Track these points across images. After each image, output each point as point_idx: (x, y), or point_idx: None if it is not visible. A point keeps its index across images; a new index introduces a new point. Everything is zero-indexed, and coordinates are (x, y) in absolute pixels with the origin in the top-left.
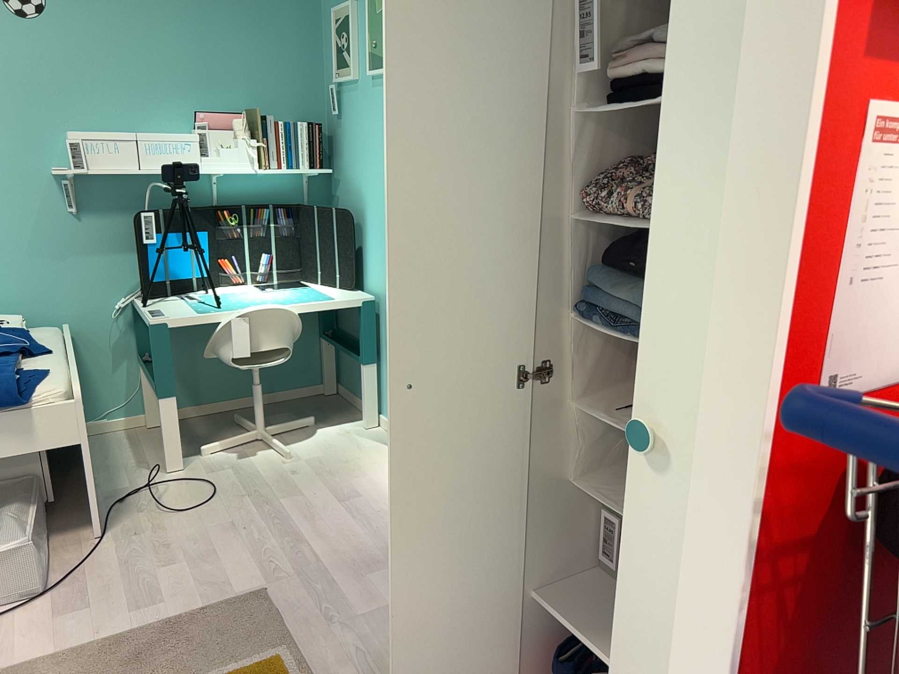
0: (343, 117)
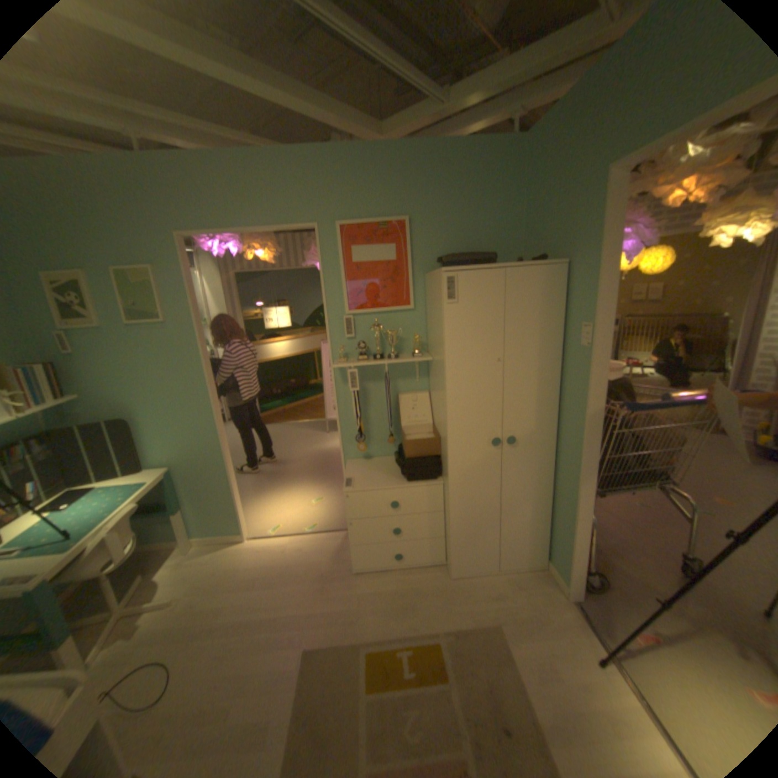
0: (76, 354)
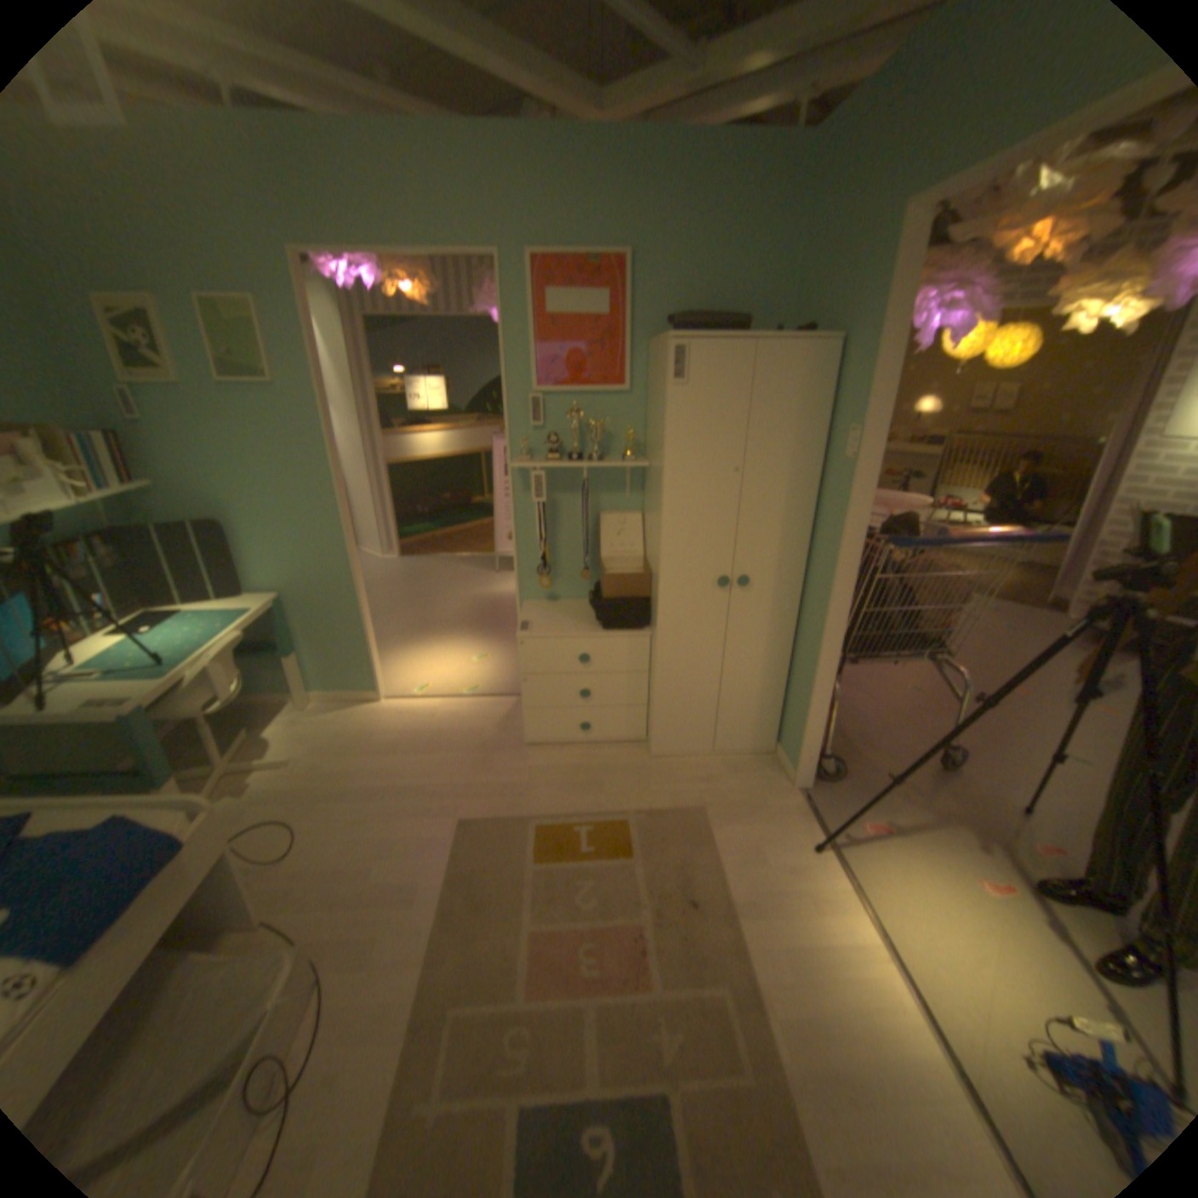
0: (146, 424)
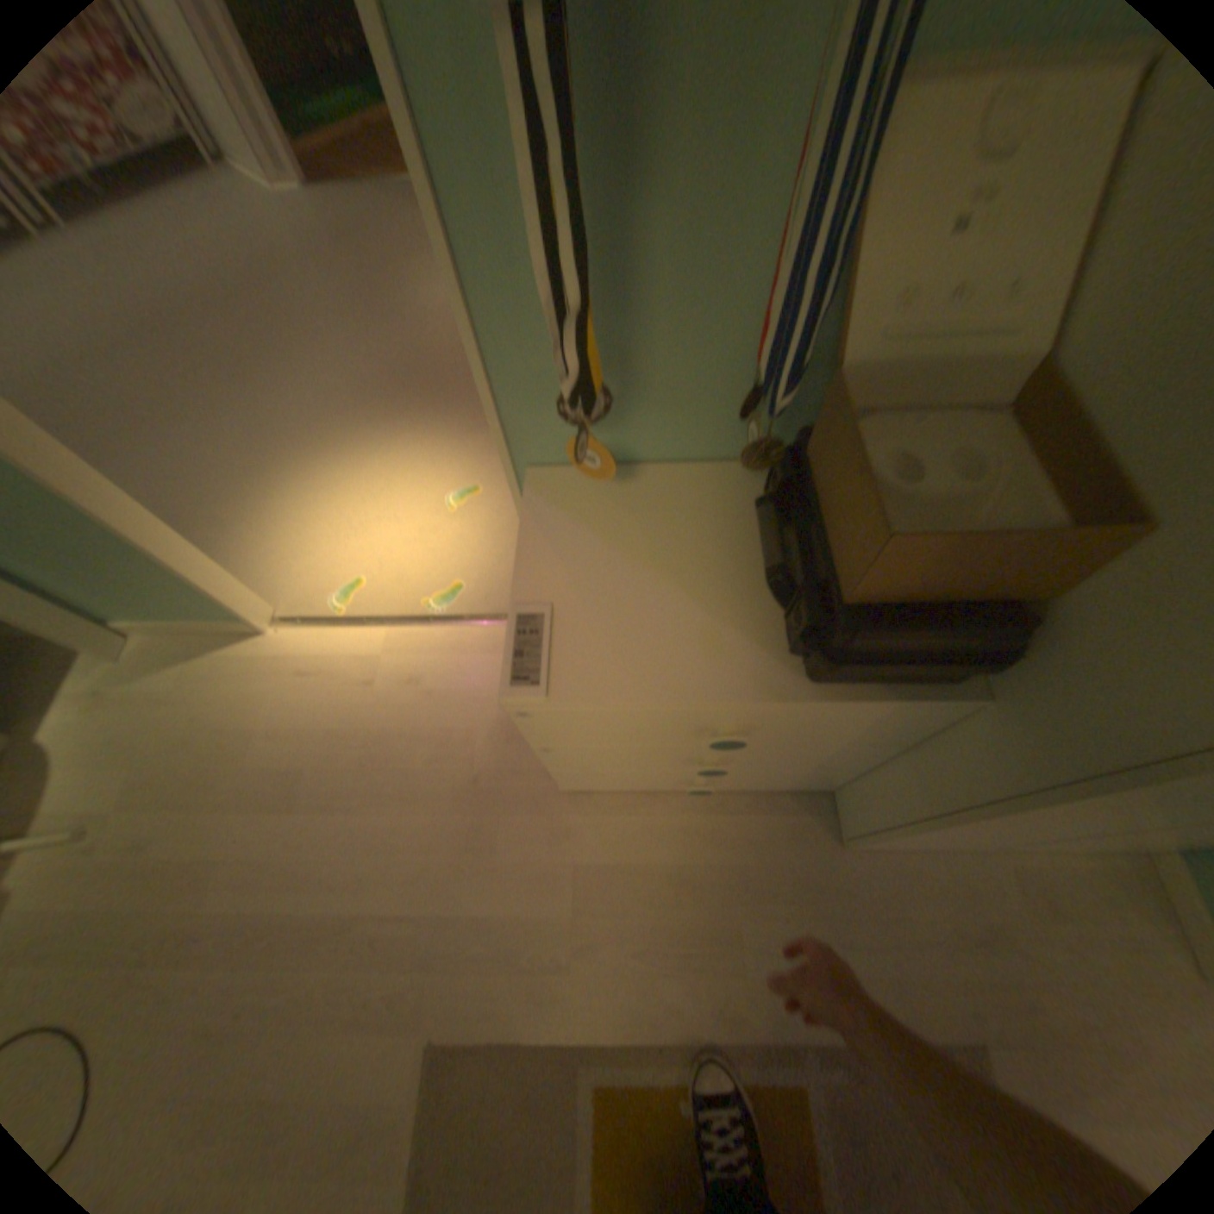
0: None
